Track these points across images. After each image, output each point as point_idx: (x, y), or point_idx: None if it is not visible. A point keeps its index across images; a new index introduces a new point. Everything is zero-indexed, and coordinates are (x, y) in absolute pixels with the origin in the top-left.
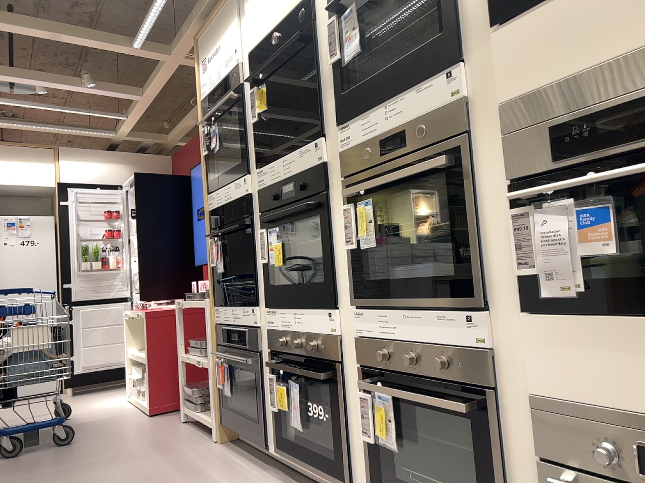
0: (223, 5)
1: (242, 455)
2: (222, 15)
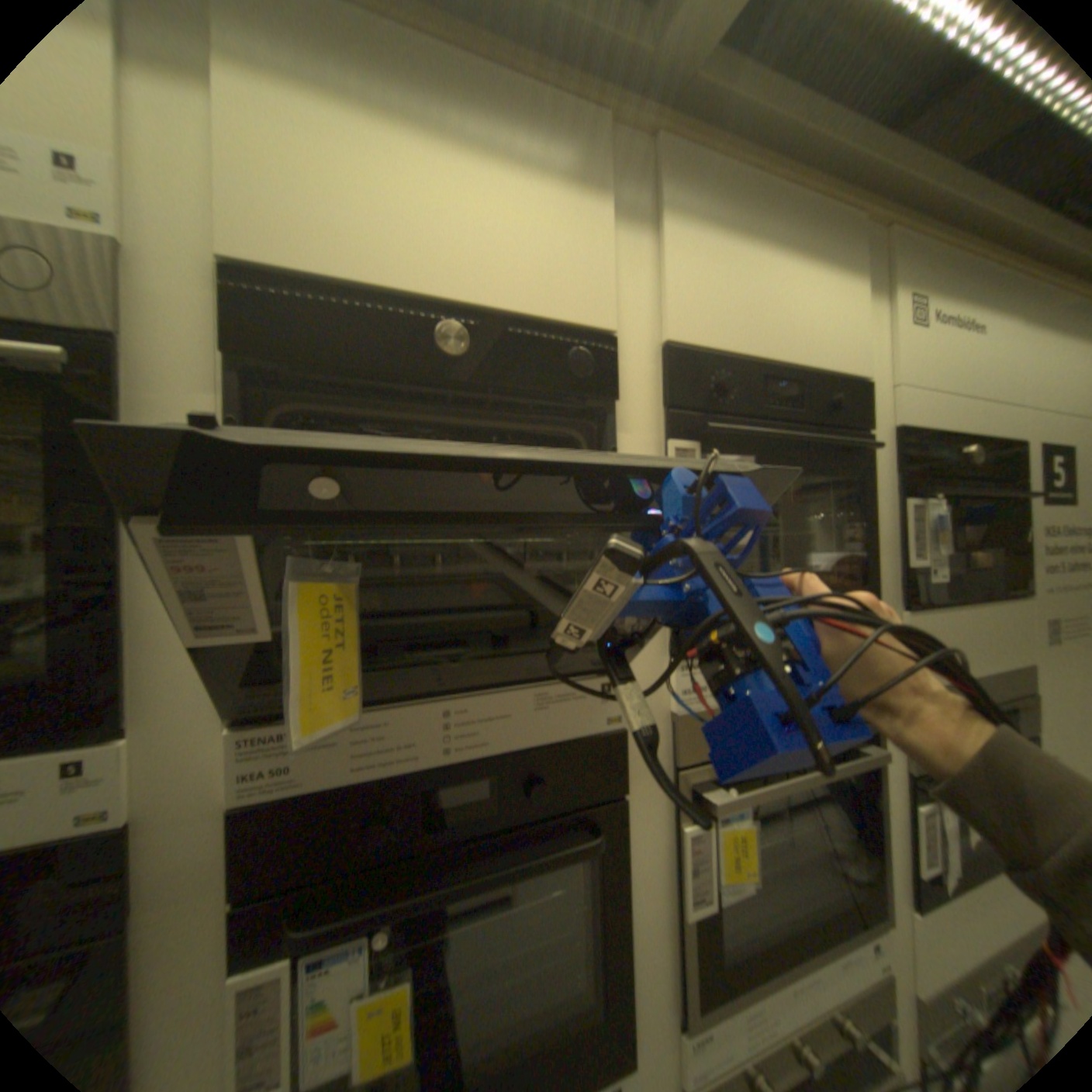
0: None
1: None
2: None
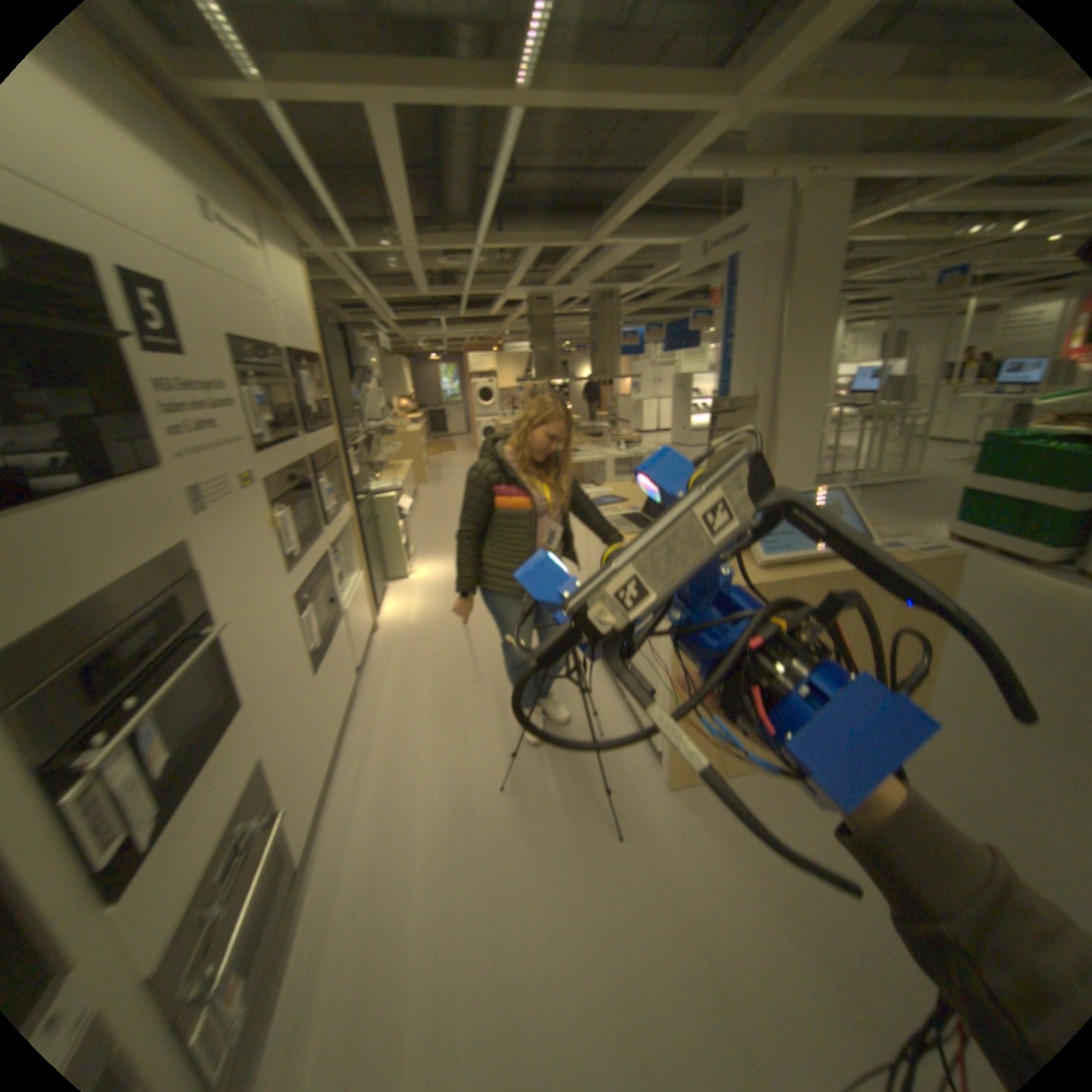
0: None
1: None
2: None
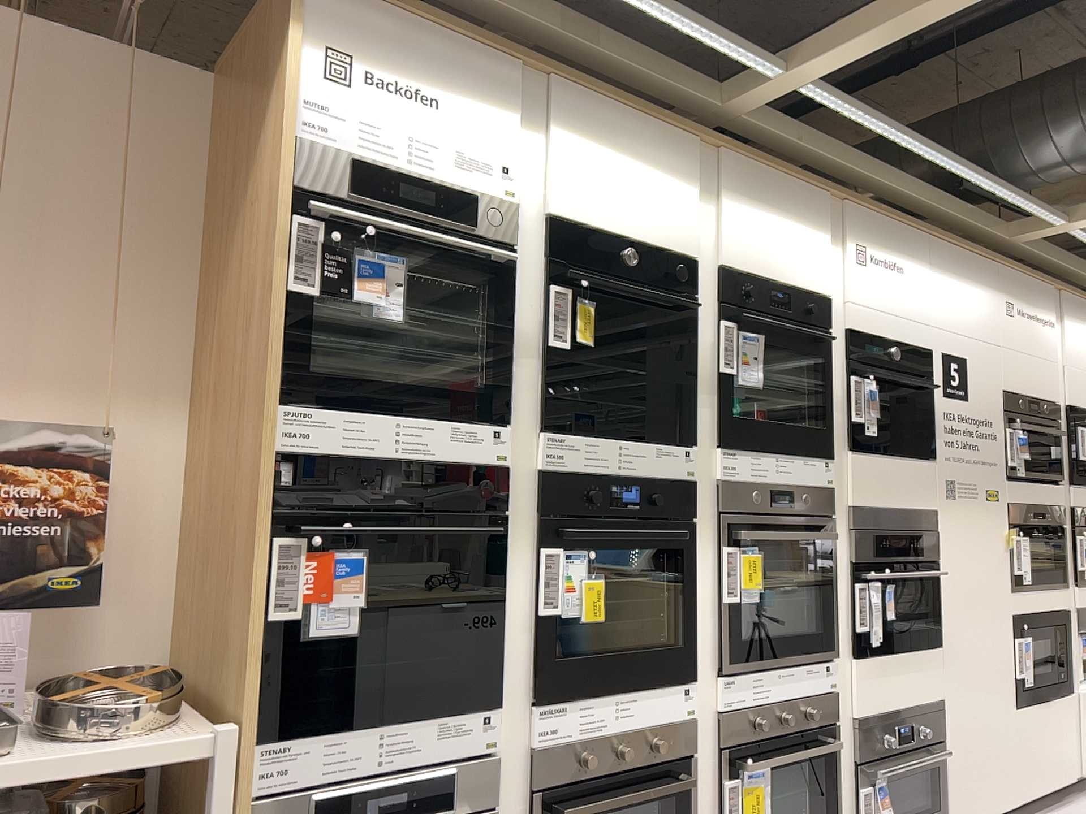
0: (478, 43)
1: None
2: (464, 53)
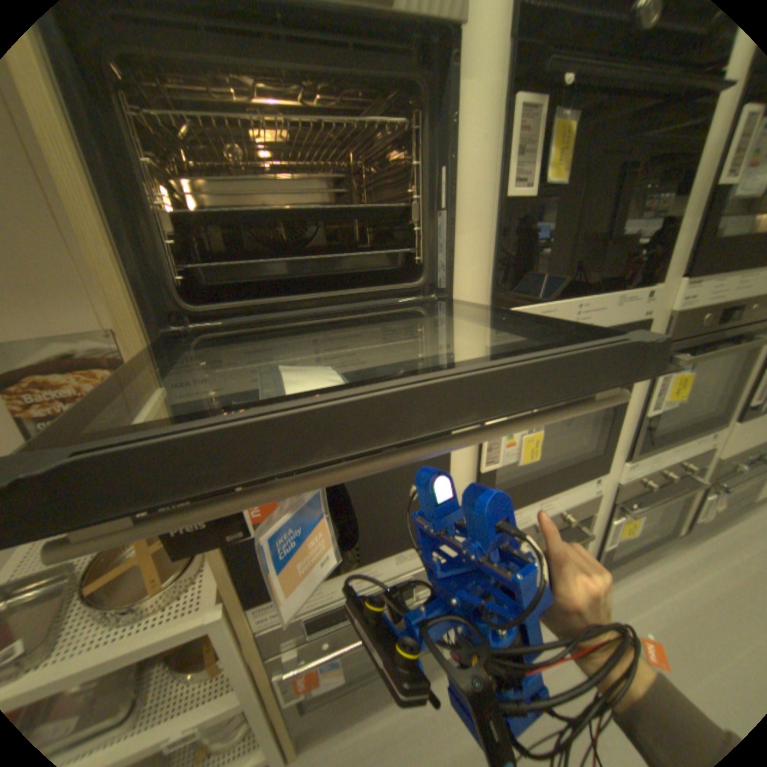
0: None
1: (373, 712)
2: None
